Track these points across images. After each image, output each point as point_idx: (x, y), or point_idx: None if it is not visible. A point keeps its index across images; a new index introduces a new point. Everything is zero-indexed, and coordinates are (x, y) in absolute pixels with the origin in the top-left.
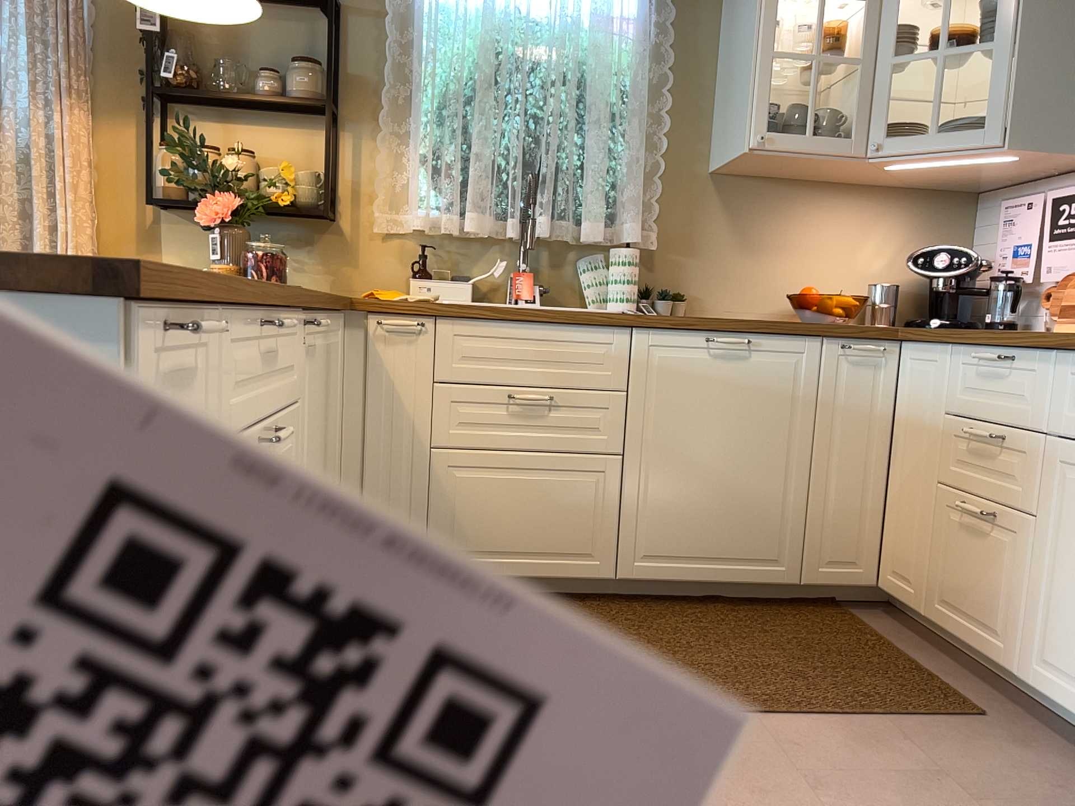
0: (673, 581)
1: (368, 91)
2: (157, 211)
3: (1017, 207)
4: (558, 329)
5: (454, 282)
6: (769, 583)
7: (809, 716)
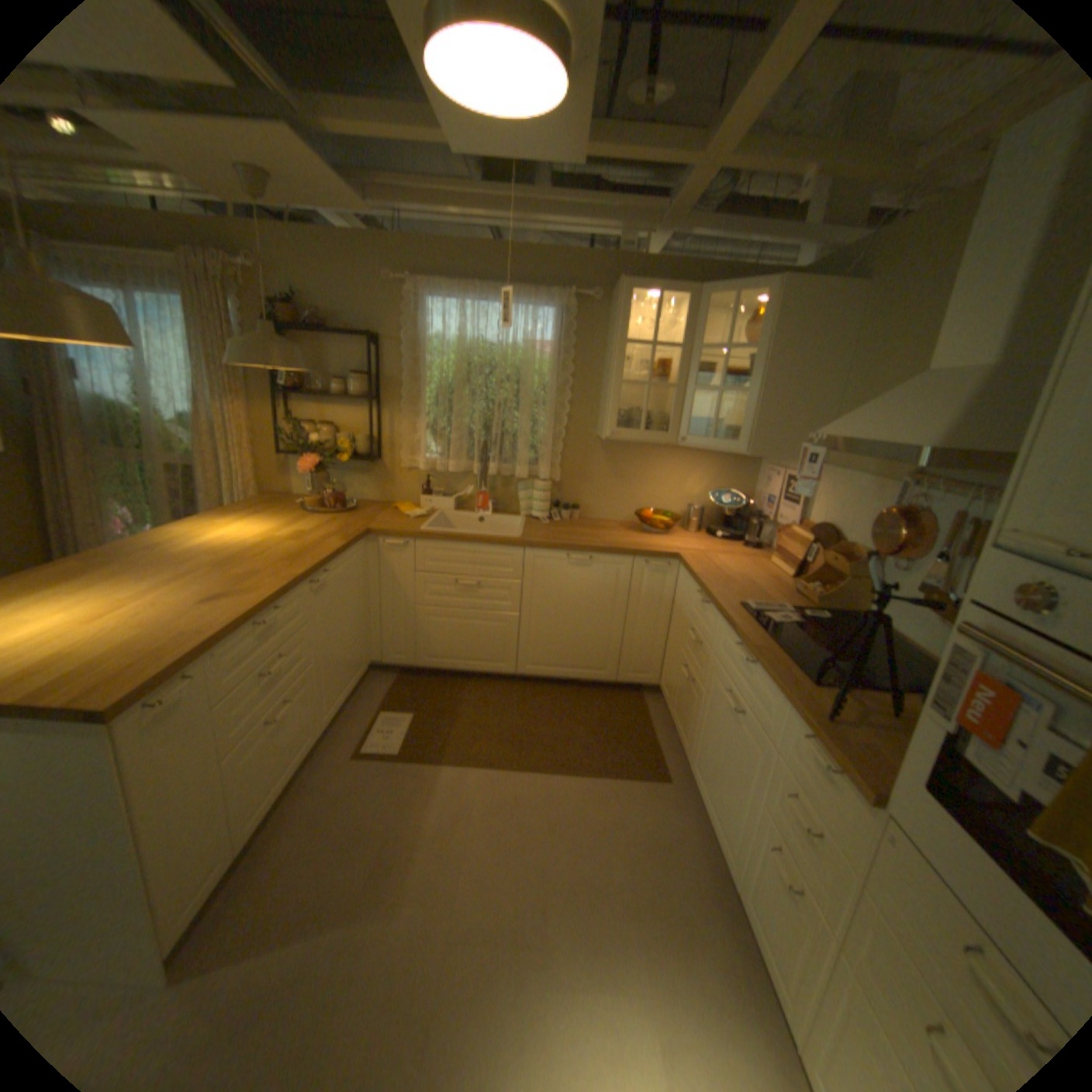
0: (545, 677)
1: (395, 386)
2: (284, 453)
3: (773, 473)
4: (482, 548)
5: (443, 499)
6: (597, 681)
7: (576, 777)
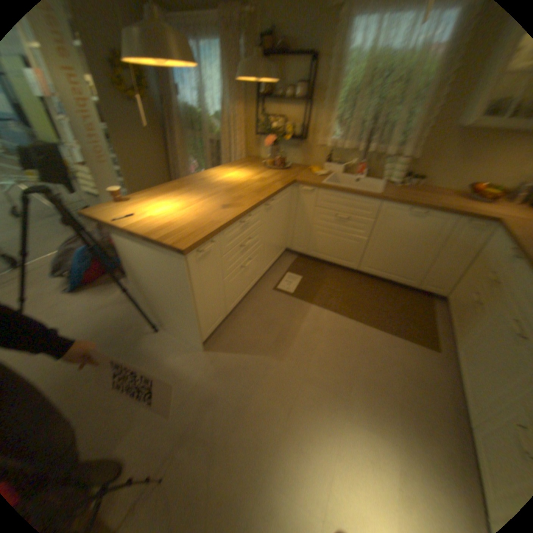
0: (375, 275)
1: (323, 89)
2: (260, 133)
3: None
4: (356, 197)
5: (338, 165)
6: (407, 284)
7: (382, 330)
